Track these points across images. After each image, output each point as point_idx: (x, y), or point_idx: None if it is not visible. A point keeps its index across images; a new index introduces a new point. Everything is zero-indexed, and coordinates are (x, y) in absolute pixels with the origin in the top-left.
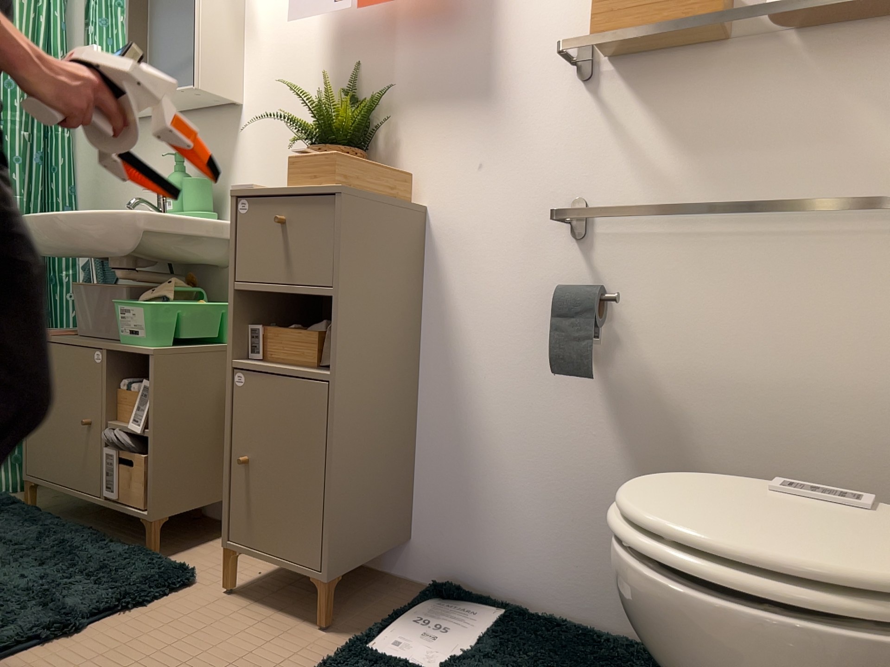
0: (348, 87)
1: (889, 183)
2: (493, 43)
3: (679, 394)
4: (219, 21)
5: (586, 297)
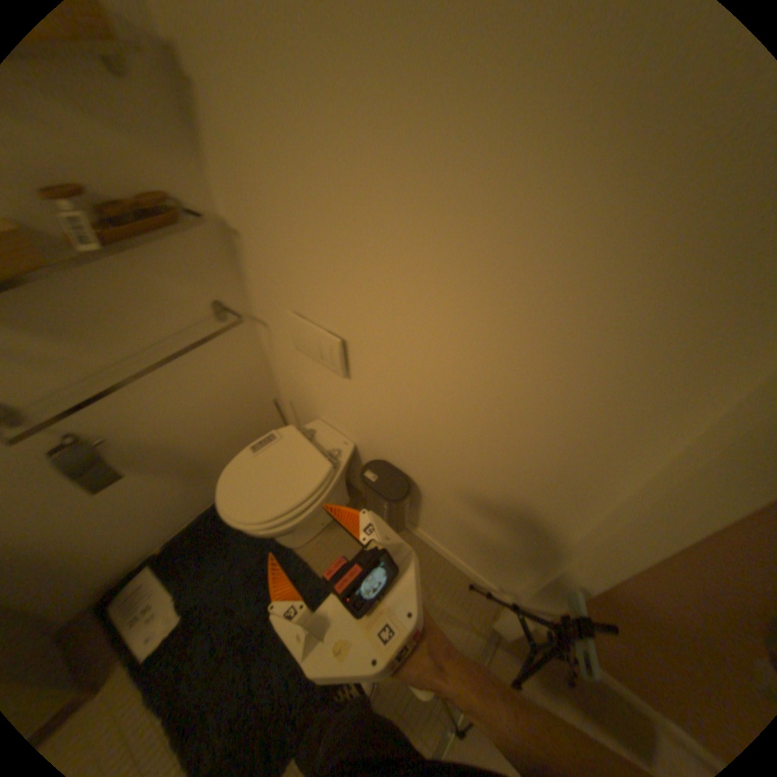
0: None
1: (190, 309)
2: None
3: (154, 440)
4: None
5: (83, 459)
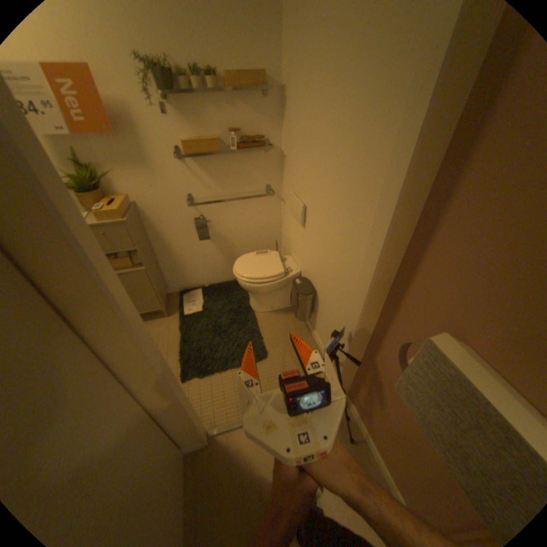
0: (71, 159)
1: (258, 185)
2: (140, 145)
3: (226, 235)
4: None
5: (204, 224)
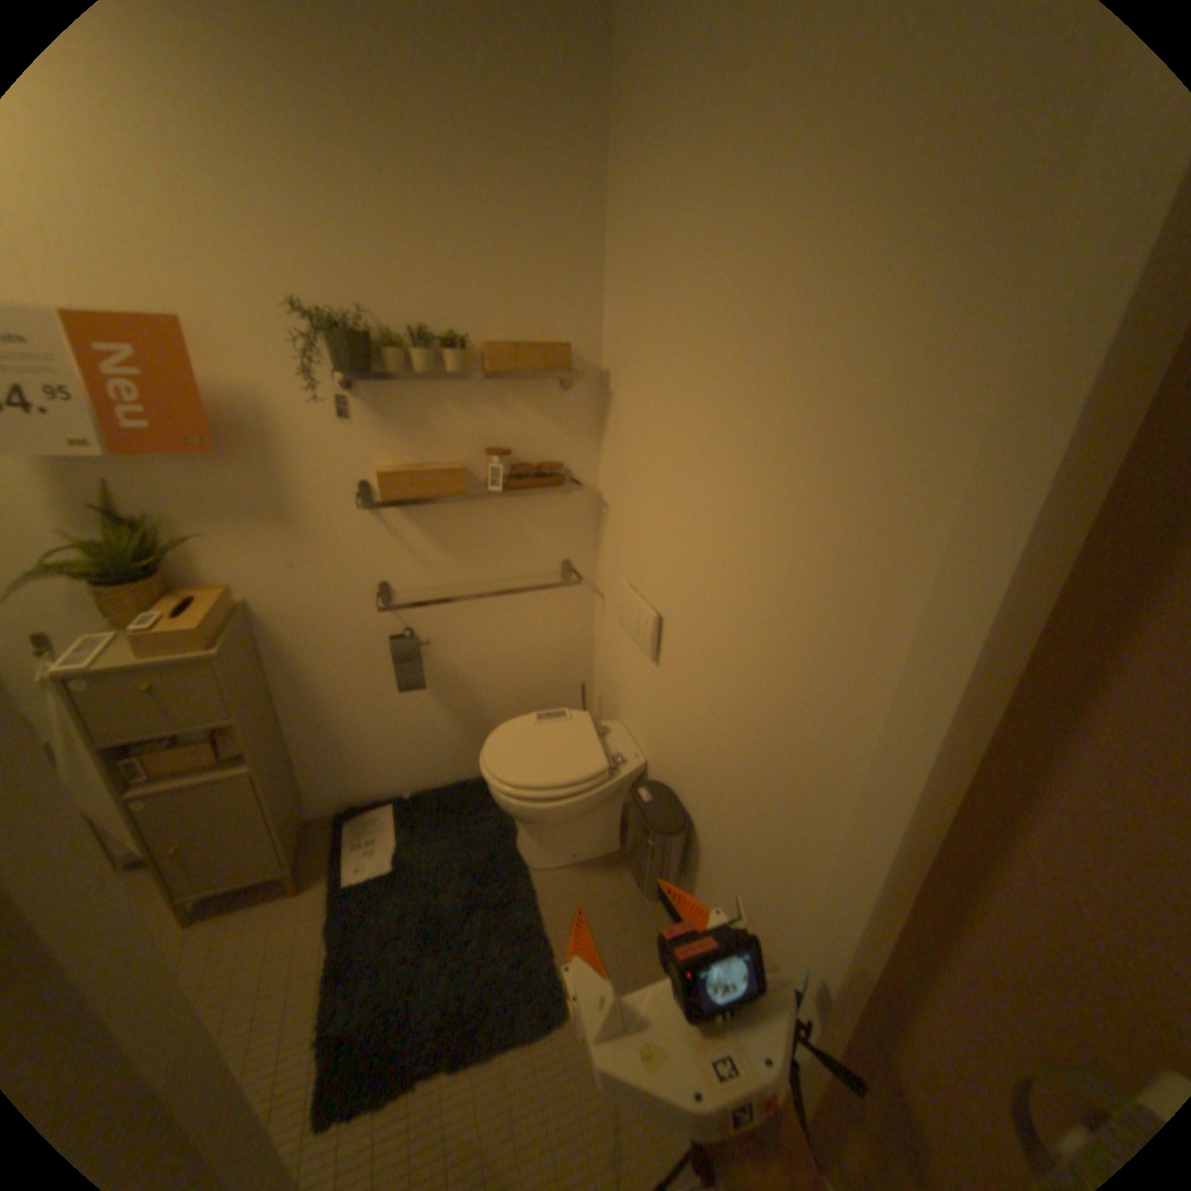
0: (96, 505)
1: (545, 561)
2: (276, 476)
3: (463, 671)
4: None
5: (413, 651)
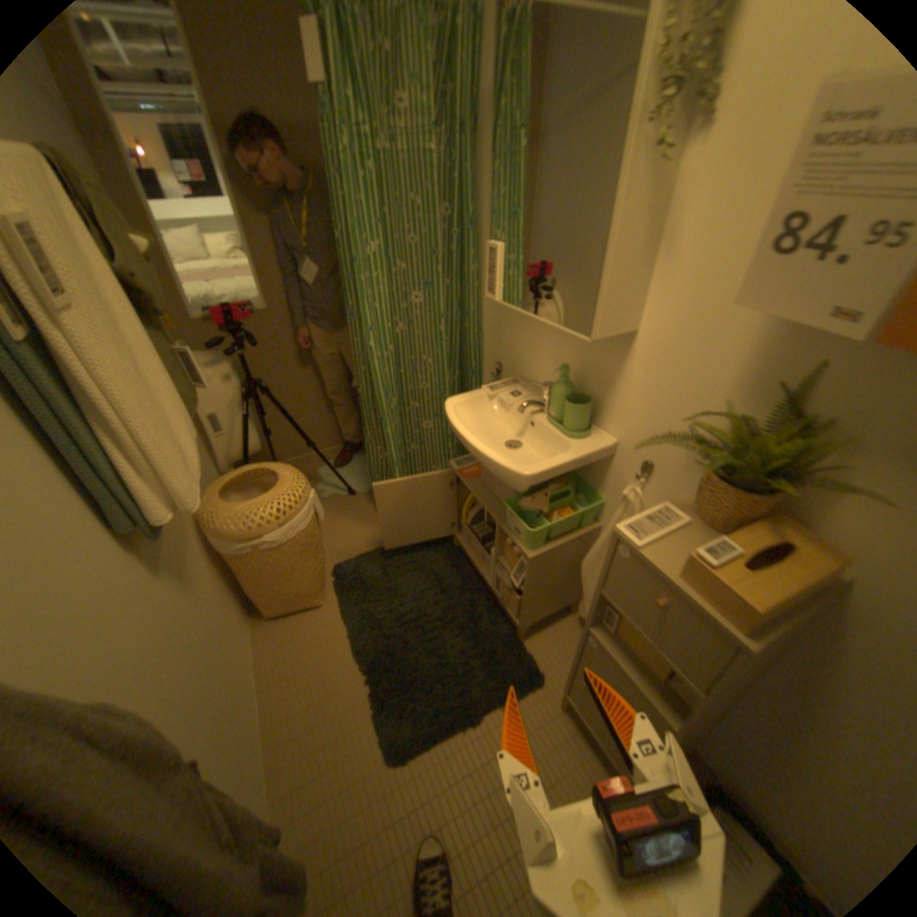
0: (795, 383)
1: None
2: None
3: None
4: (632, 249)
5: None
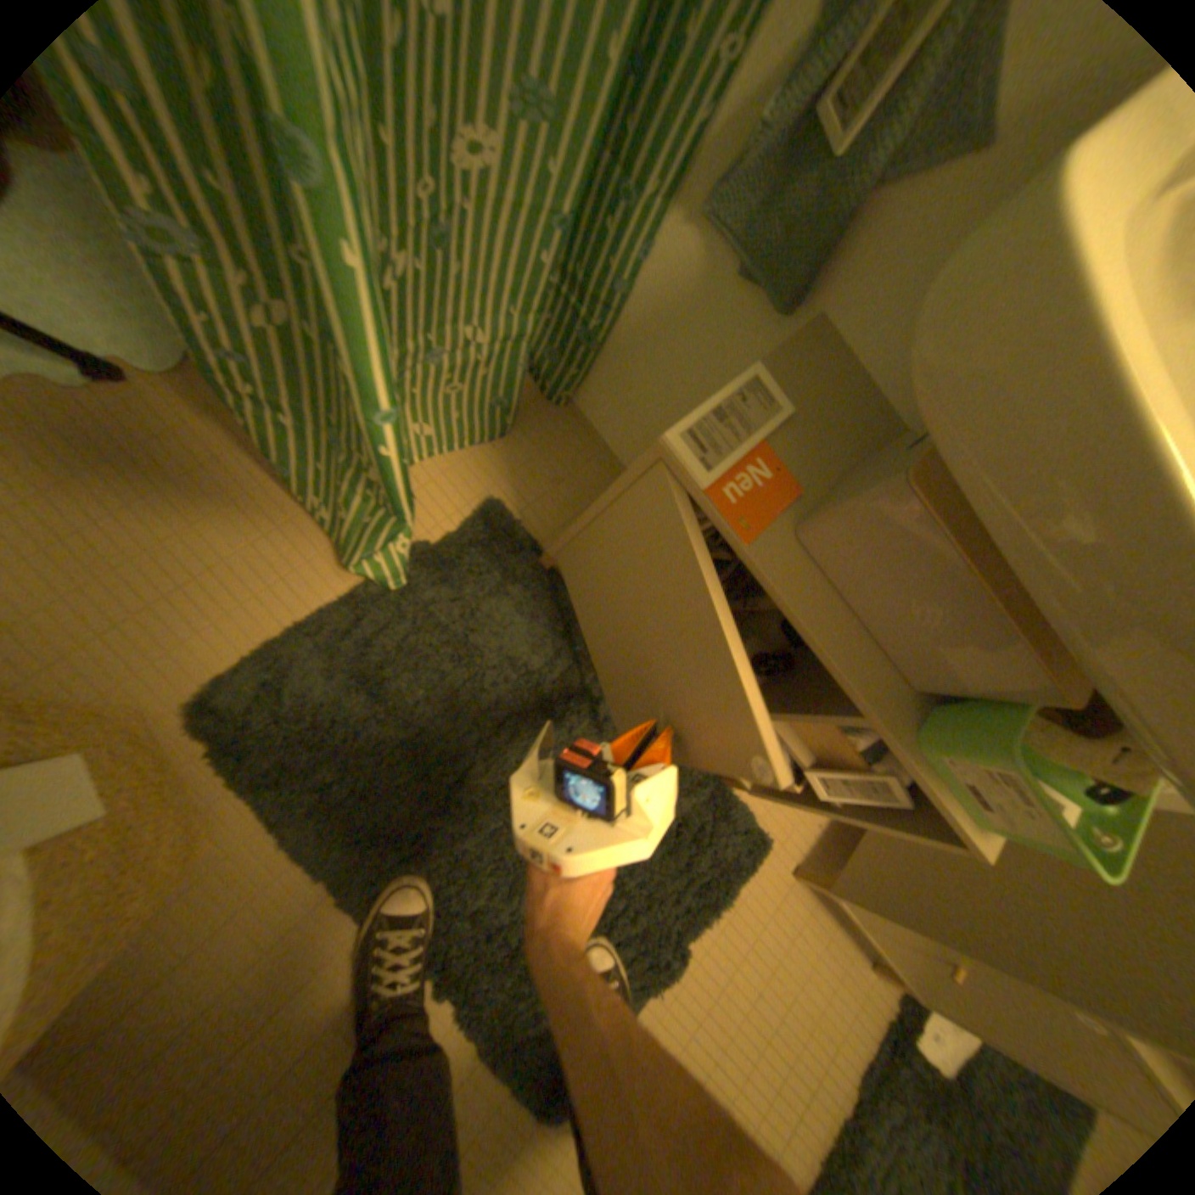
0: None
1: None
2: None
3: None
4: None
5: None
